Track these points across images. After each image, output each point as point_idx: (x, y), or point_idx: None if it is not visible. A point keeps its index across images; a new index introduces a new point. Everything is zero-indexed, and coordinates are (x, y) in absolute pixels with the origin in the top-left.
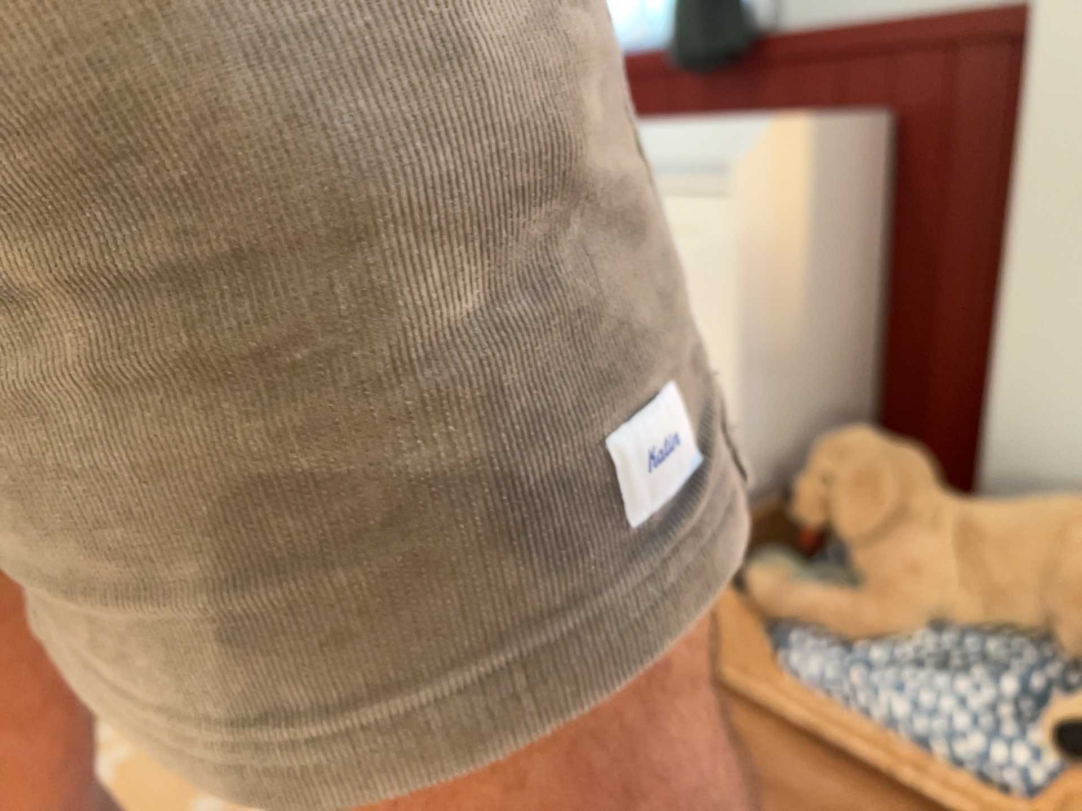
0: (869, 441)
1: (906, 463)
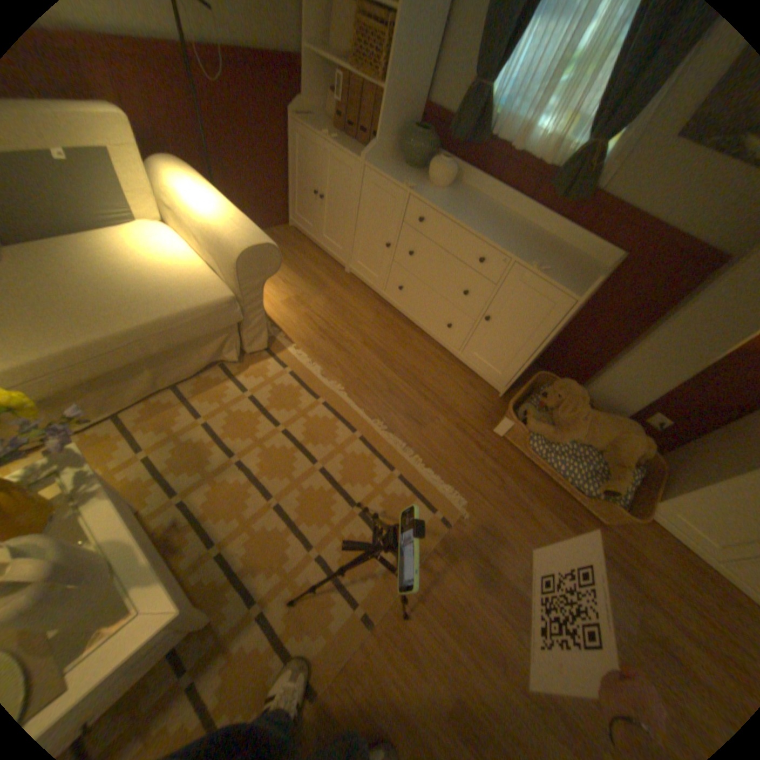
0: (575, 390)
1: (582, 399)
